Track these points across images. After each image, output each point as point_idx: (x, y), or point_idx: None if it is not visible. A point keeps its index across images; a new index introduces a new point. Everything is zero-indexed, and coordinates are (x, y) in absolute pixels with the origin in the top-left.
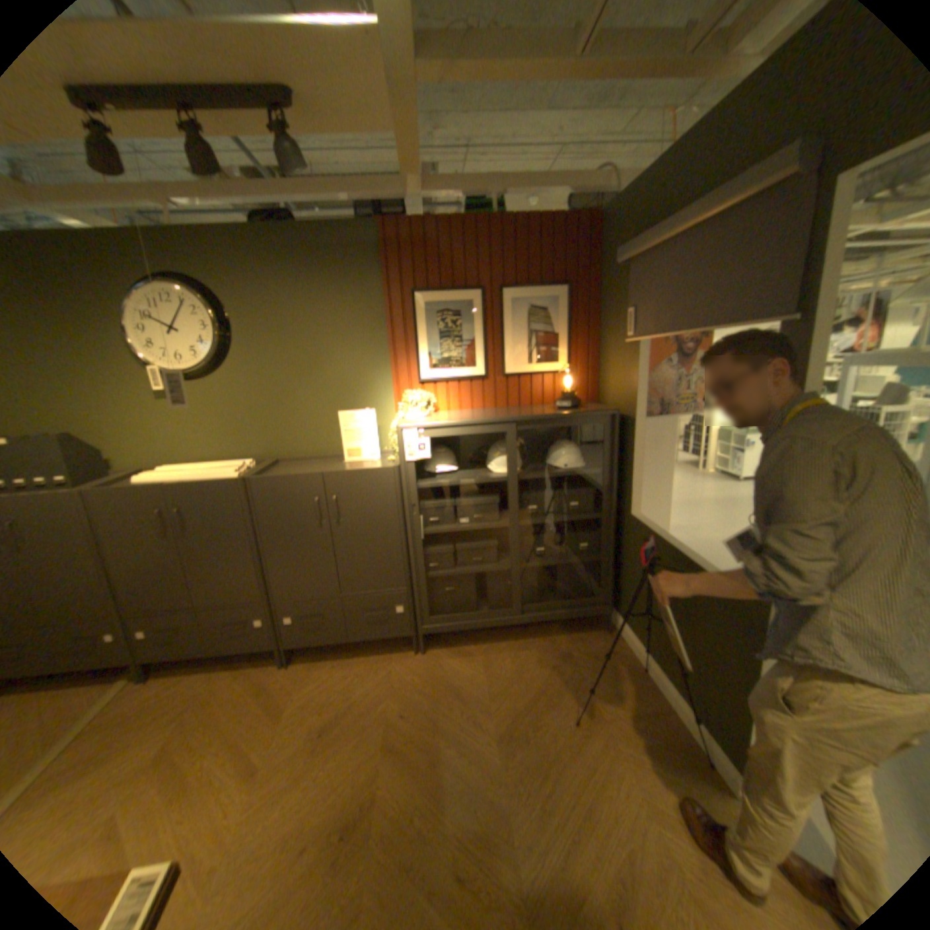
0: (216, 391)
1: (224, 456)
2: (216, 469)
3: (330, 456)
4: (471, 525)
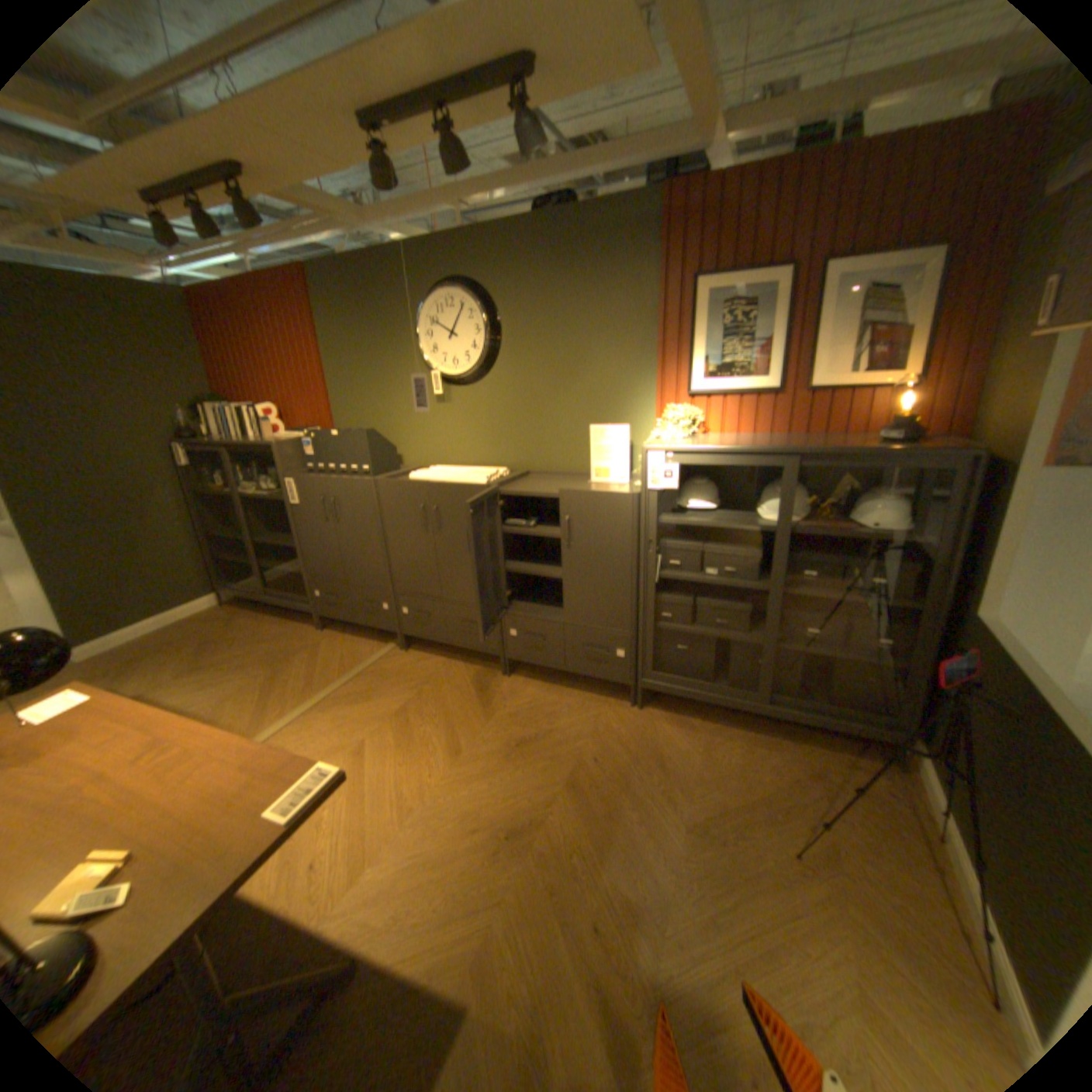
0: (483, 397)
1: (485, 463)
2: (473, 474)
3: (578, 474)
4: (720, 578)
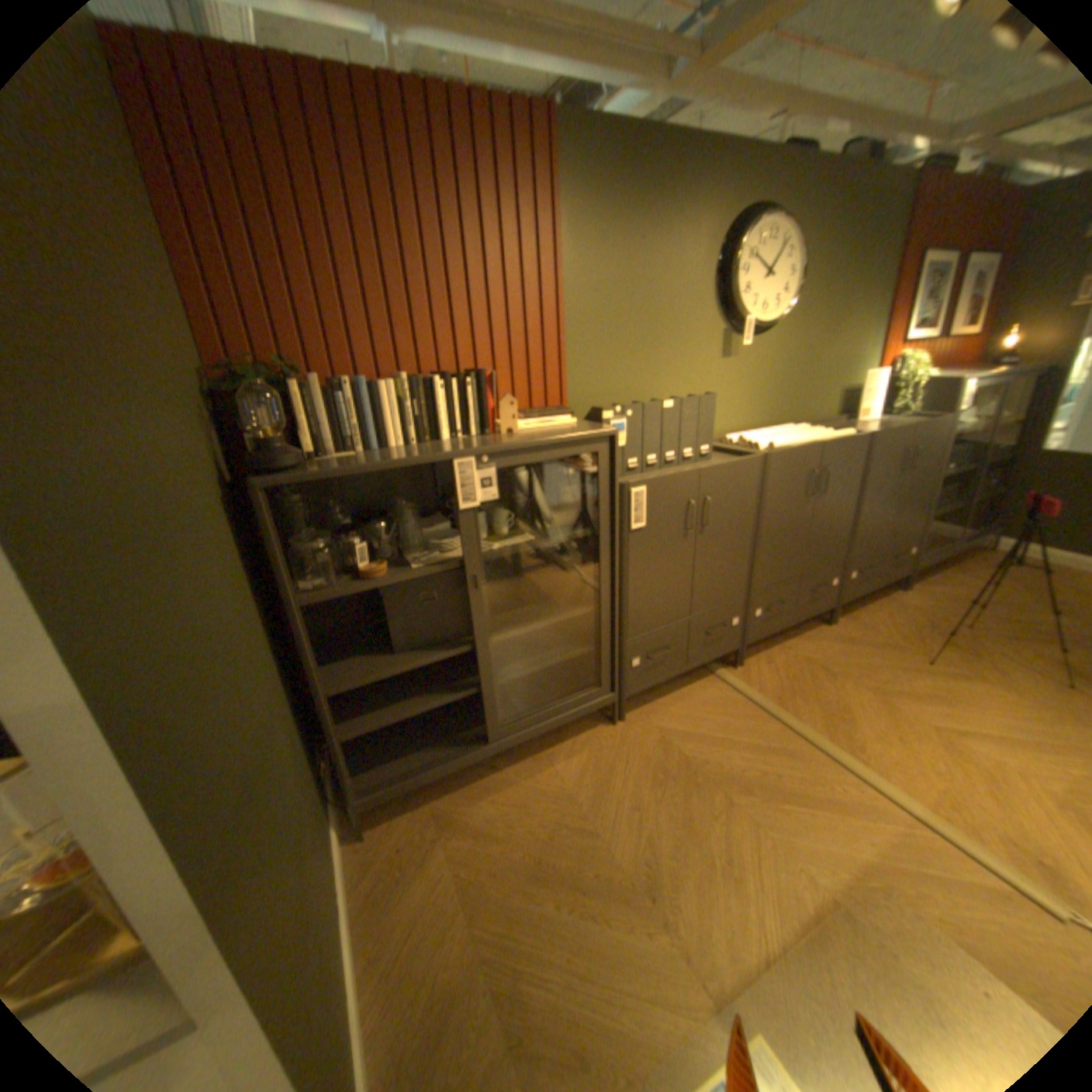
0: (770, 348)
1: (758, 424)
2: (807, 431)
3: (834, 419)
4: (956, 469)
